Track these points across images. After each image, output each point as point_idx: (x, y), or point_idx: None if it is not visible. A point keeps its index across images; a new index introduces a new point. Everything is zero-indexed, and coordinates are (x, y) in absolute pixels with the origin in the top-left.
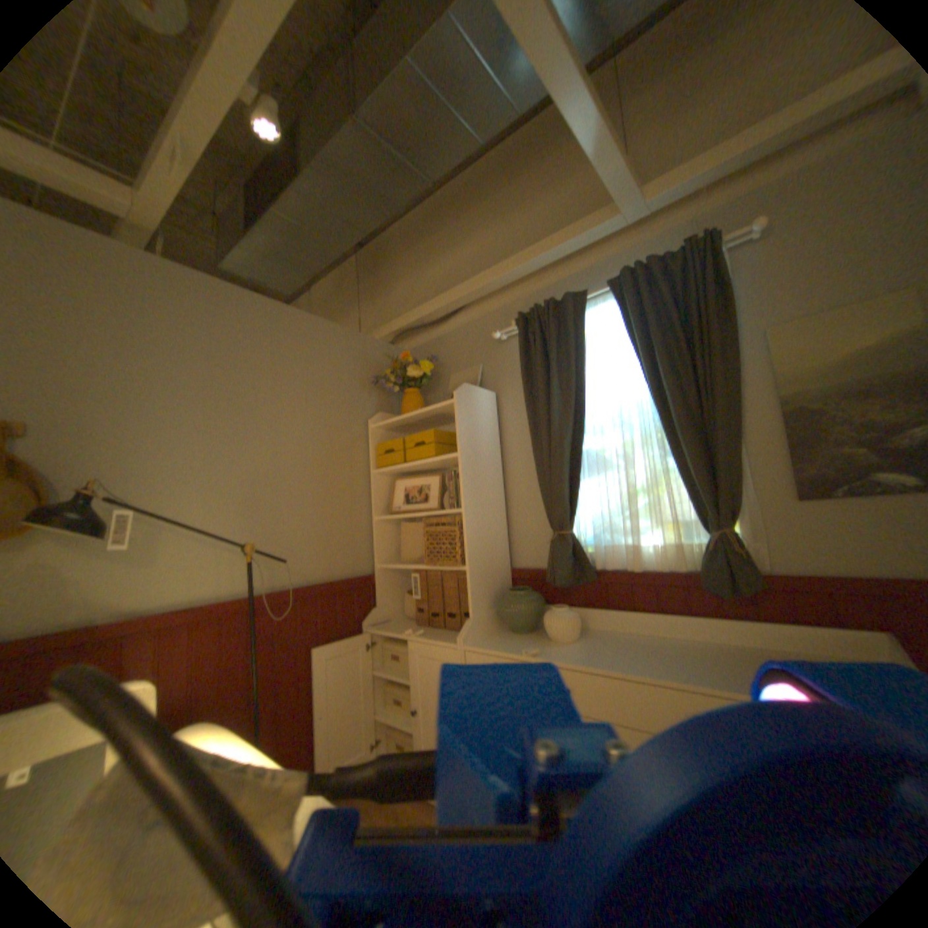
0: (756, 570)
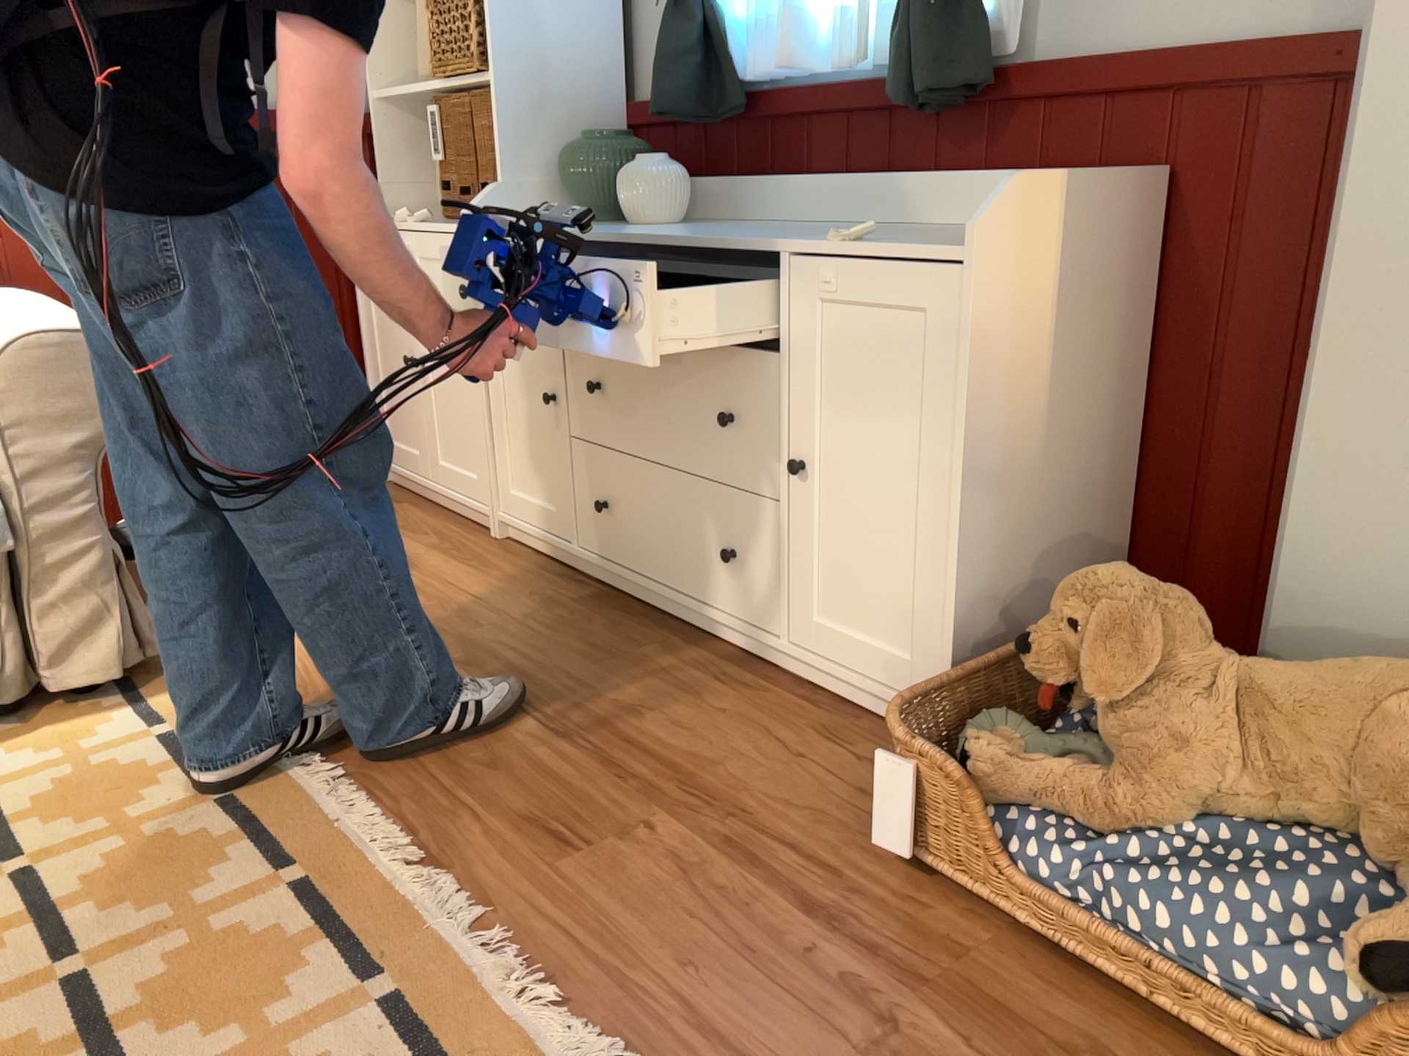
0: (970, 51)
